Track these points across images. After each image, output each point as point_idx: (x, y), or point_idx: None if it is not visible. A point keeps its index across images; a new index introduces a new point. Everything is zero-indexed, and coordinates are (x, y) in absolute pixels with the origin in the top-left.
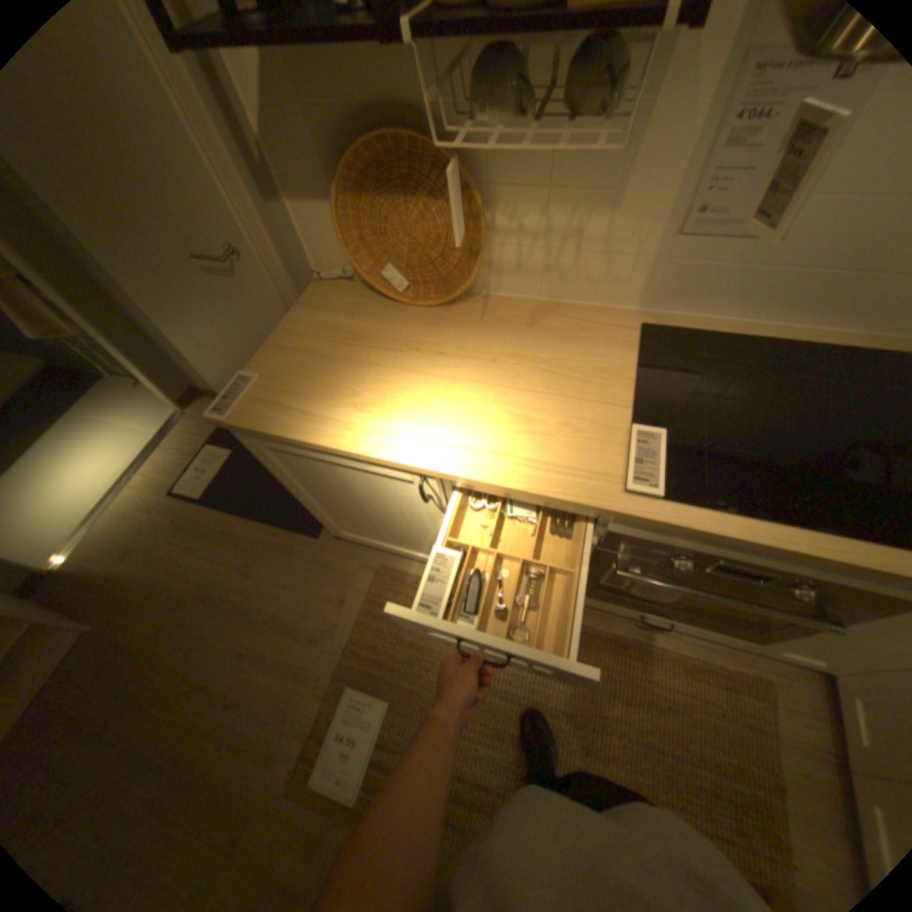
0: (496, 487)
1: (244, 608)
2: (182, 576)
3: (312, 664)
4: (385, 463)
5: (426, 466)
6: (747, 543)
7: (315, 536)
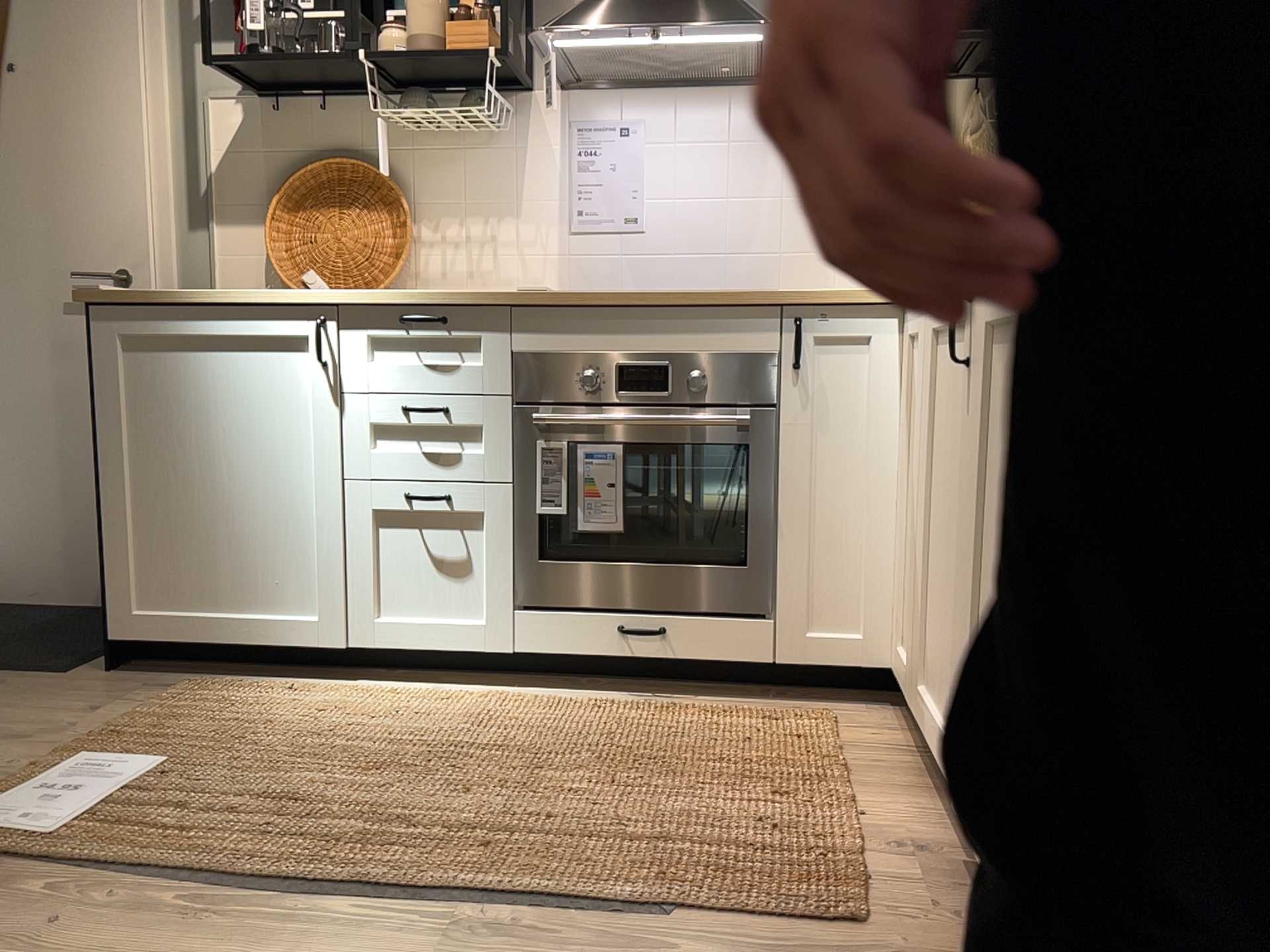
0: (397, 305)
1: None
2: None
3: (9, 757)
4: (282, 306)
5: (328, 293)
6: (616, 308)
7: (64, 672)
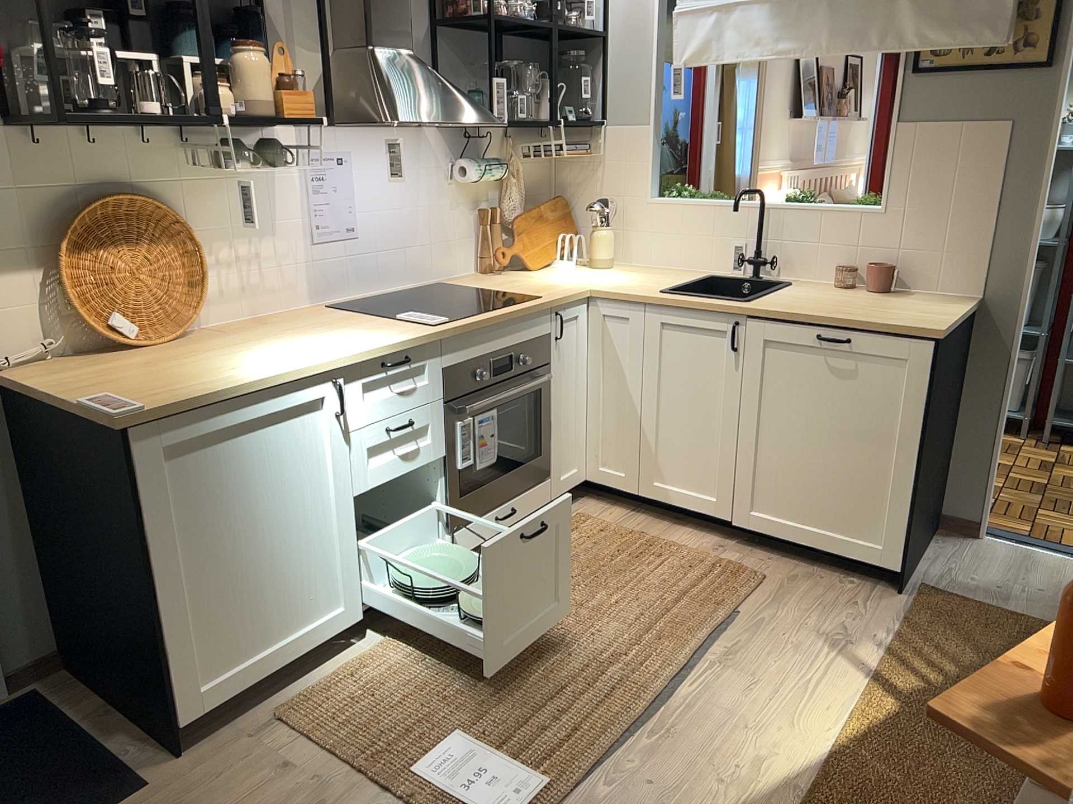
0: (382, 355)
1: None
2: None
3: None
4: (306, 378)
5: (338, 358)
6: (490, 325)
7: (143, 784)
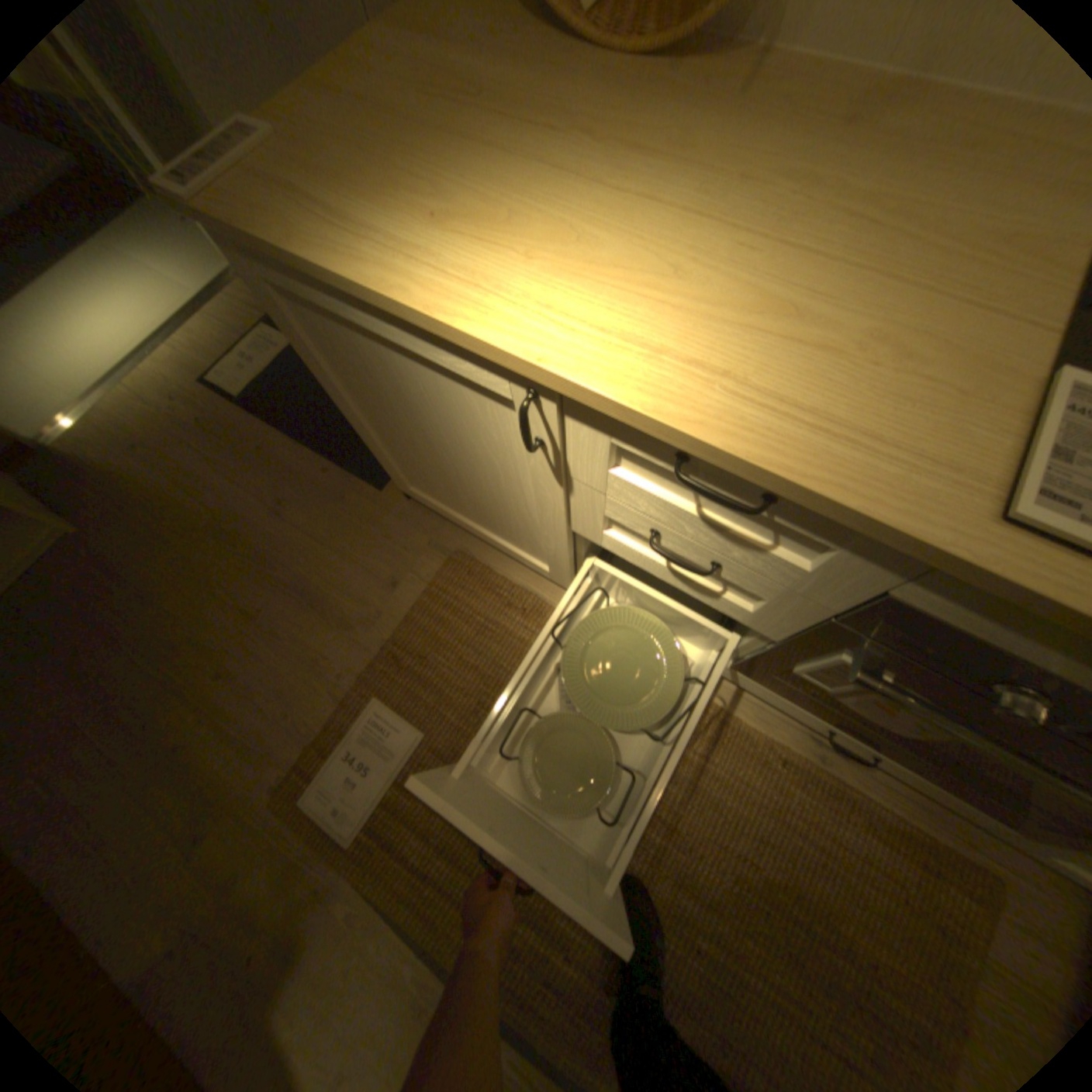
0: (682, 438)
1: (266, 557)
2: (196, 494)
3: (338, 655)
4: (463, 340)
5: (542, 358)
6: None
7: (380, 485)
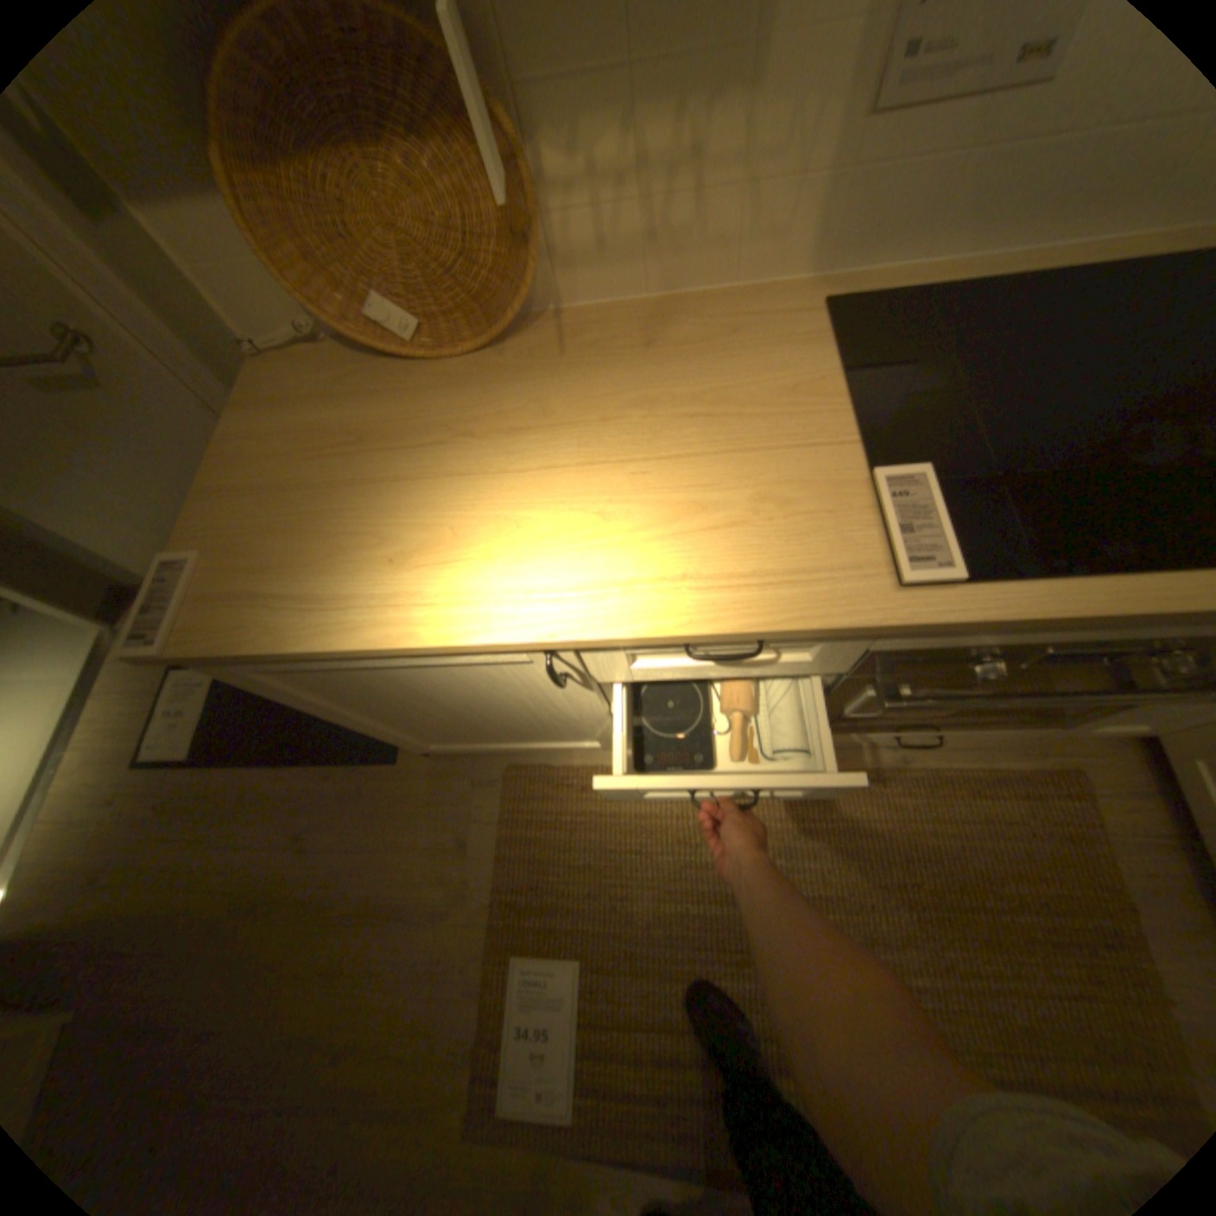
0: (680, 636)
1: (315, 901)
2: (199, 883)
3: (448, 949)
4: (477, 646)
5: (552, 635)
6: (1108, 616)
7: (391, 759)
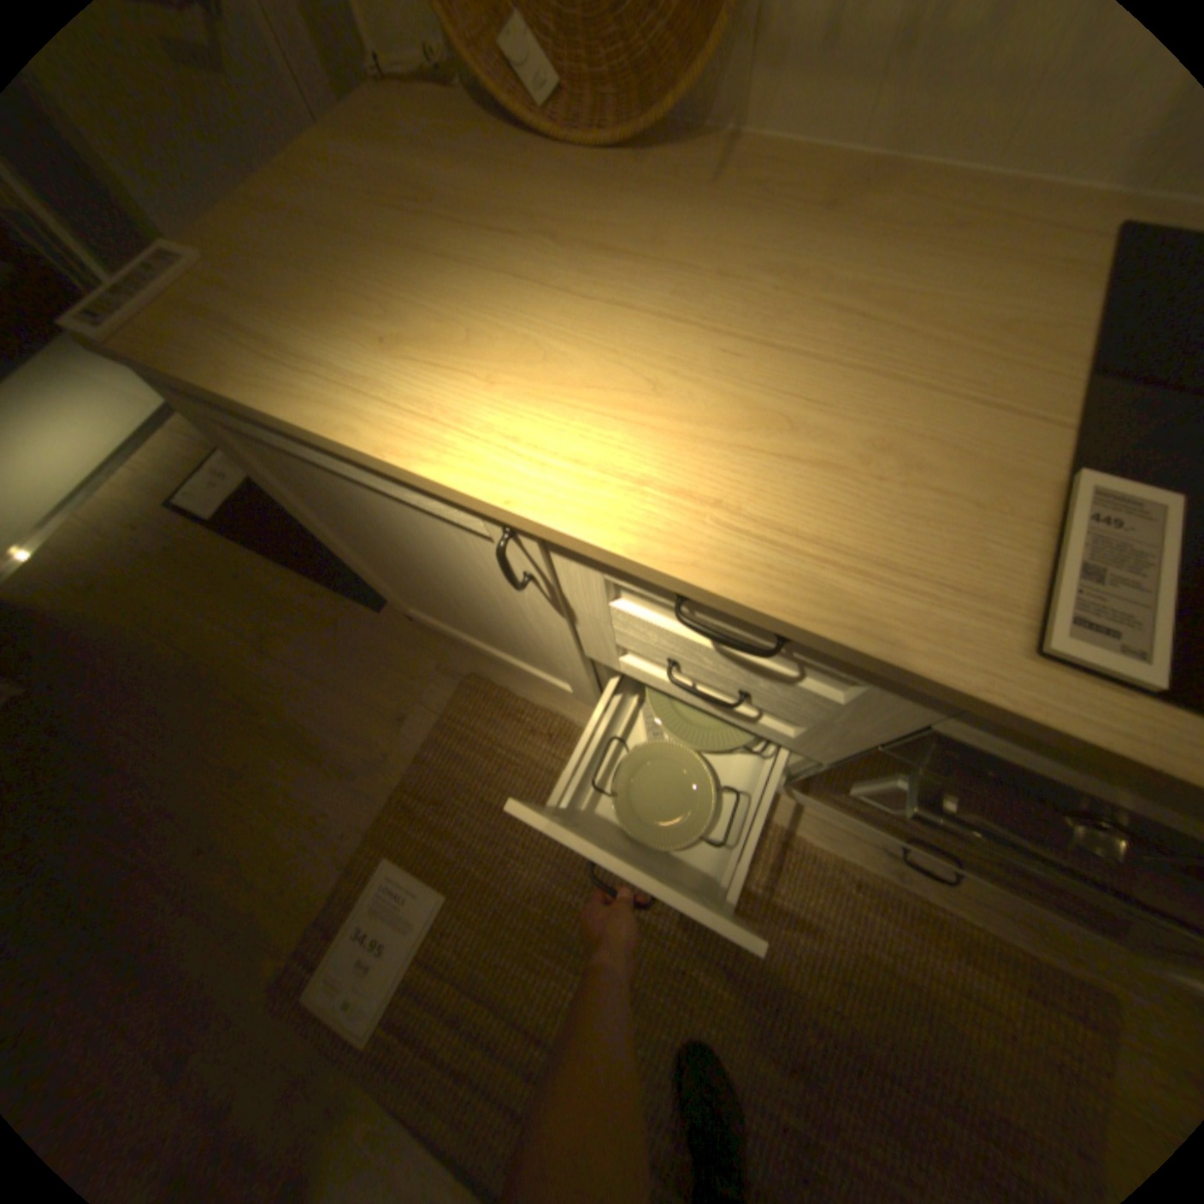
0: (675, 580)
1: (249, 703)
2: (165, 636)
3: (338, 811)
4: (421, 481)
5: (508, 501)
6: None
7: (376, 607)
